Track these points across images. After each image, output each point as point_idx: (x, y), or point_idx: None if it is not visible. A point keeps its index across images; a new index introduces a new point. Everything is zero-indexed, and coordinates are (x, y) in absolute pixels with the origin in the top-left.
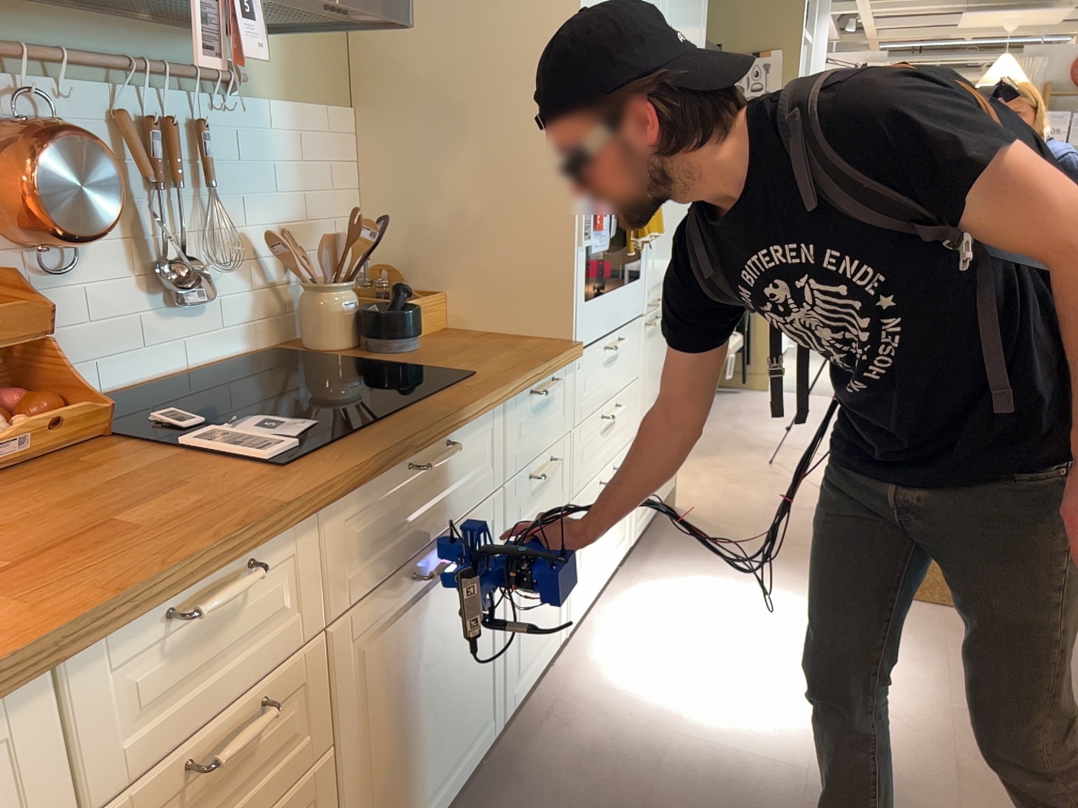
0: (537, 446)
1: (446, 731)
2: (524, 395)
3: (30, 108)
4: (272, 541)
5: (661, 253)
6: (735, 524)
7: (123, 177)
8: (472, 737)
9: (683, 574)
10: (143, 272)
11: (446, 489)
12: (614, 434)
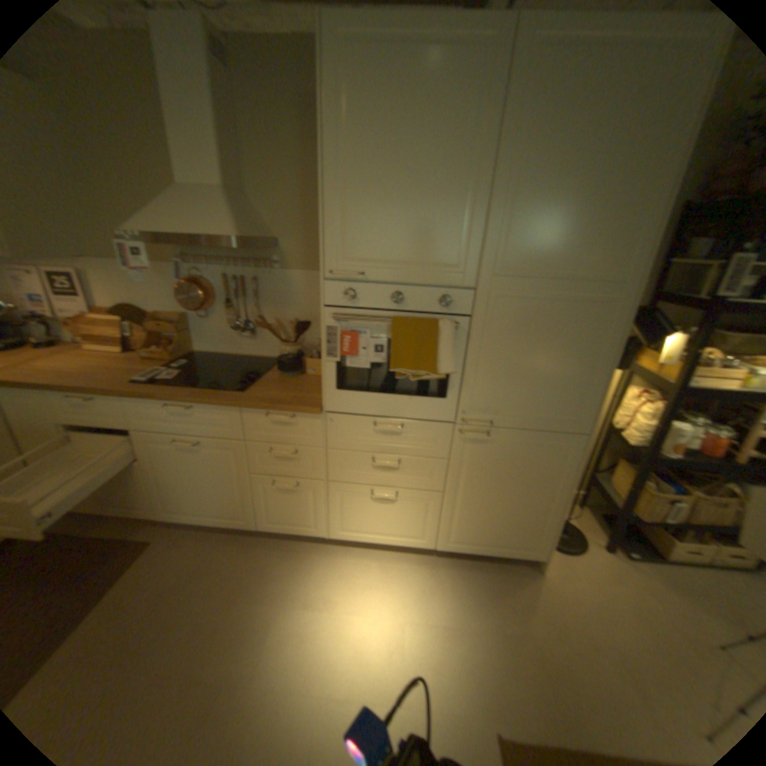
0: (279, 440)
1: (206, 503)
2: (262, 413)
3: (196, 273)
4: (96, 397)
5: (501, 391)
6: (551, 625)
7: (200, 294)
8: (229, 519)
9: (447, 595)
10: (230, 323)
11: (196, 423)
12: (398, 476)
